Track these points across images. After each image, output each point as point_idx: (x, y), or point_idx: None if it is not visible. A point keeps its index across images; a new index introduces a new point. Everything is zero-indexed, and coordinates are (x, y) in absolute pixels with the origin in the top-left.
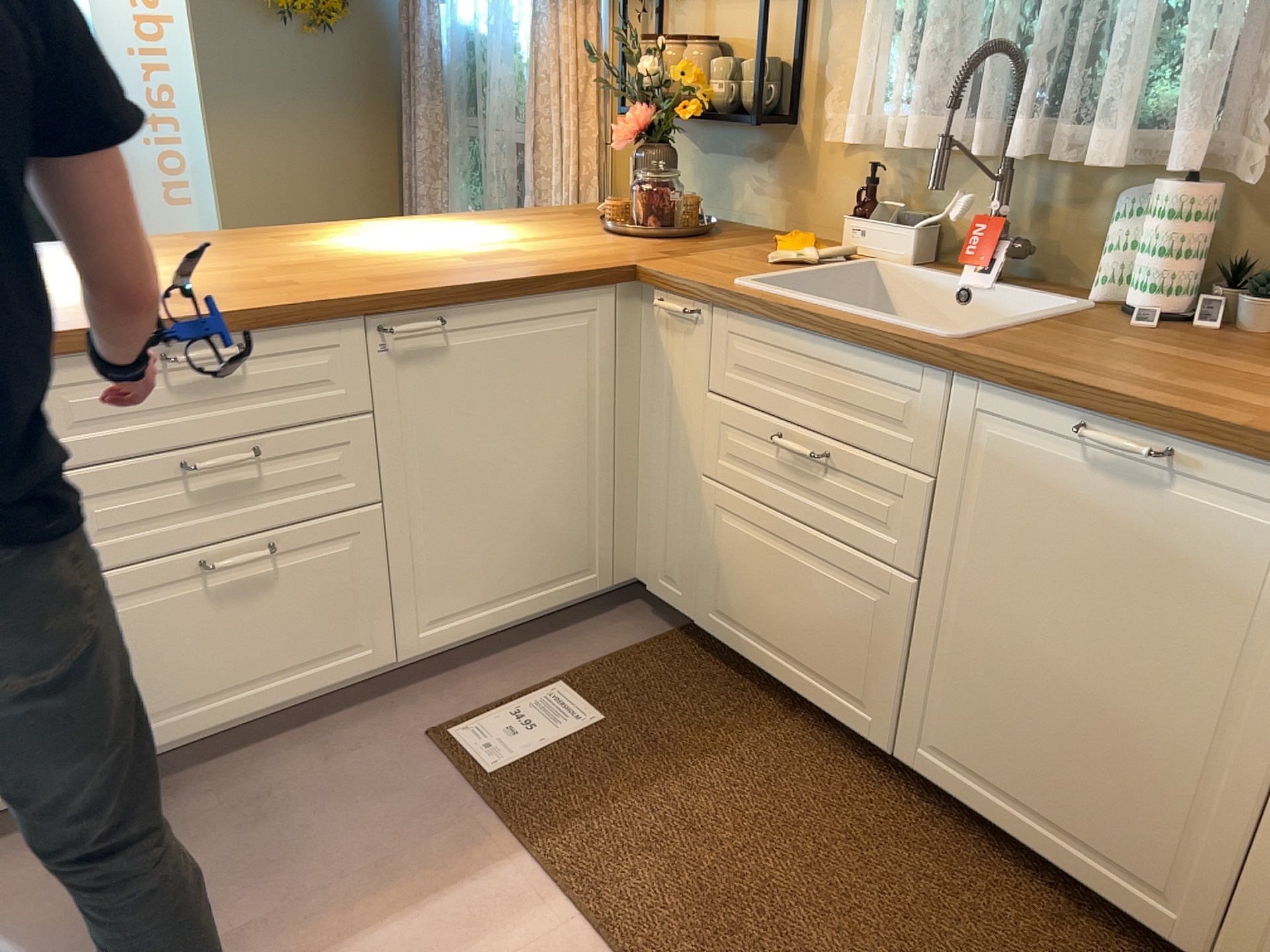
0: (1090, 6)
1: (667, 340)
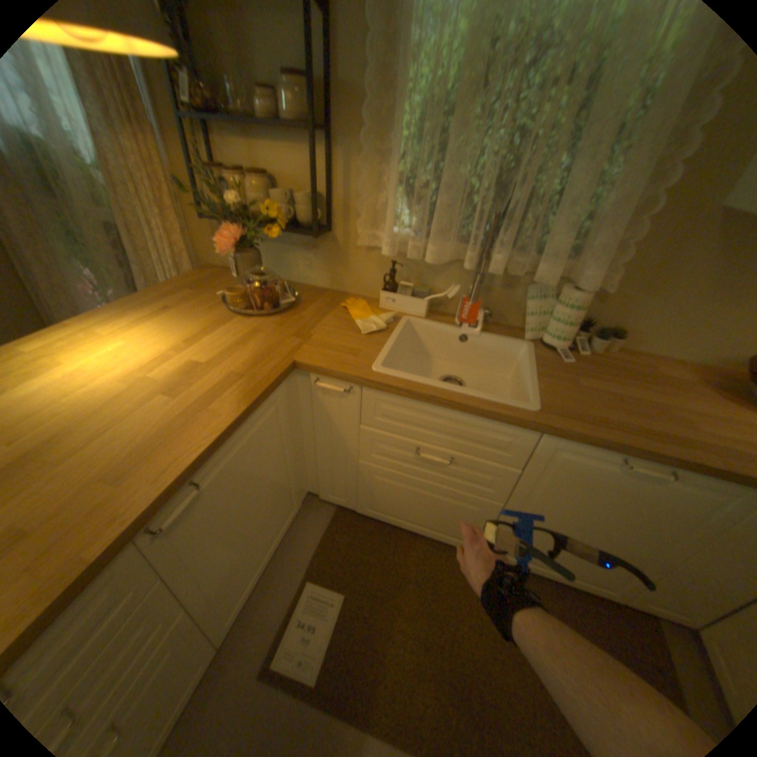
0: (530, 186)
1: (325, 399)
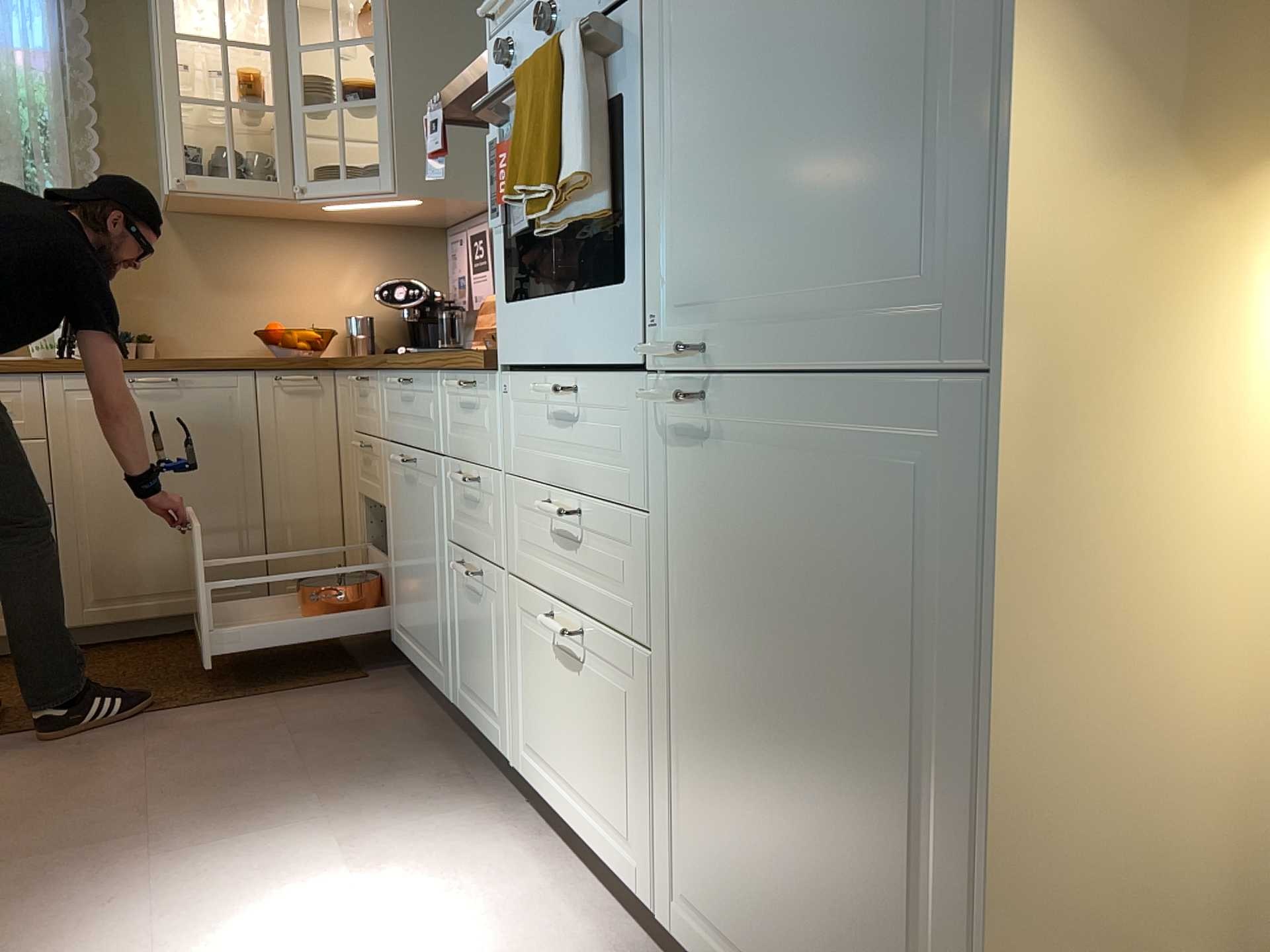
0: None
1: None
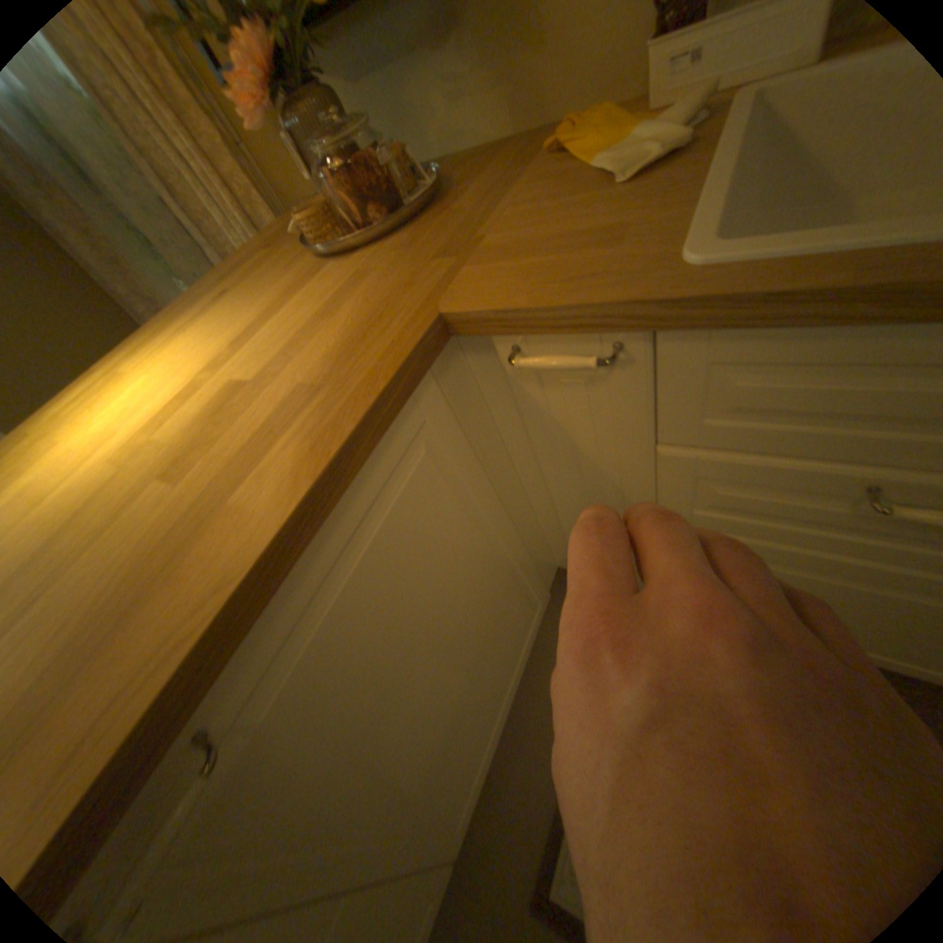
0: None
1: (545, 401)
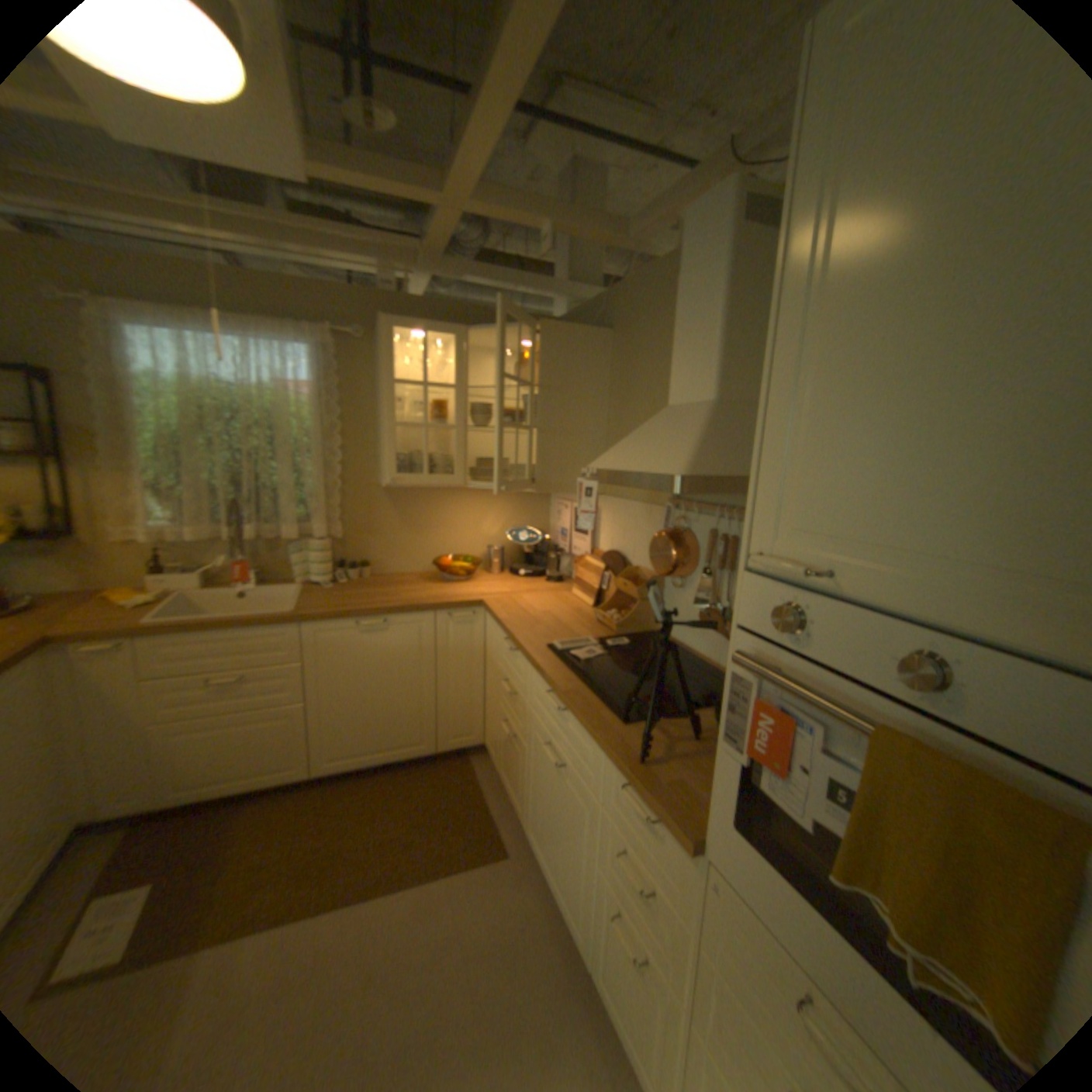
0: (261, 483)
1: (93, 668)
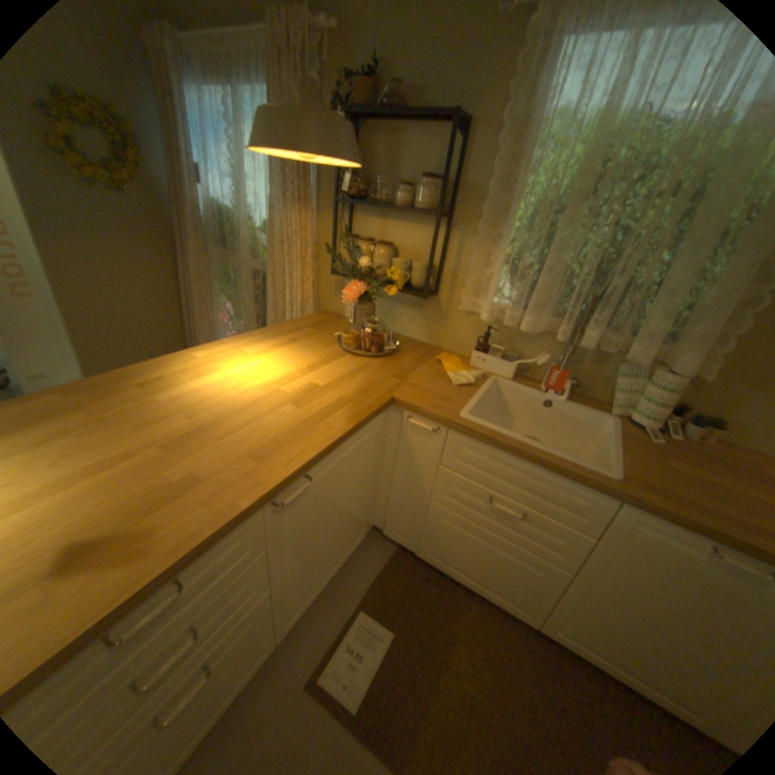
0: (630, 275)
1: (412, 435)
